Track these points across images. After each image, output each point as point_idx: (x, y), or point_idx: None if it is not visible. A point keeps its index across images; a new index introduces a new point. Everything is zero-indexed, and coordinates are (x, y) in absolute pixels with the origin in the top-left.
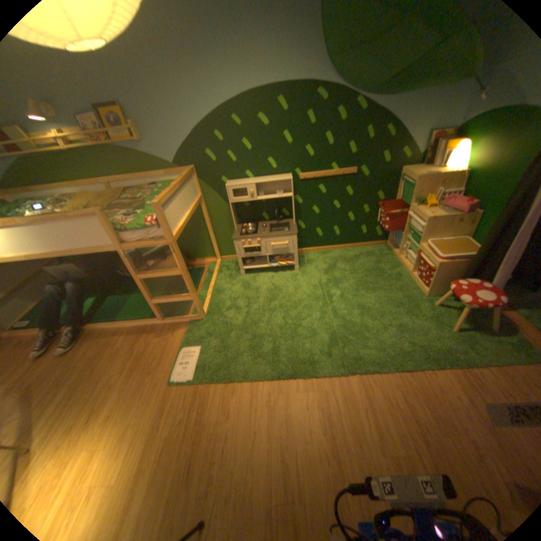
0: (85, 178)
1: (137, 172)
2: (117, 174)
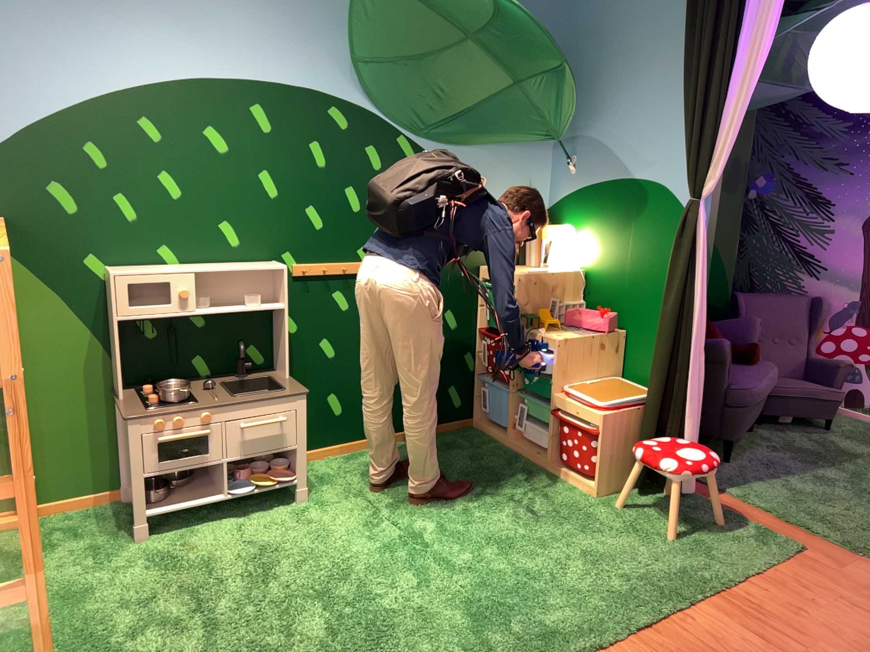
0: None
1: None
2: None
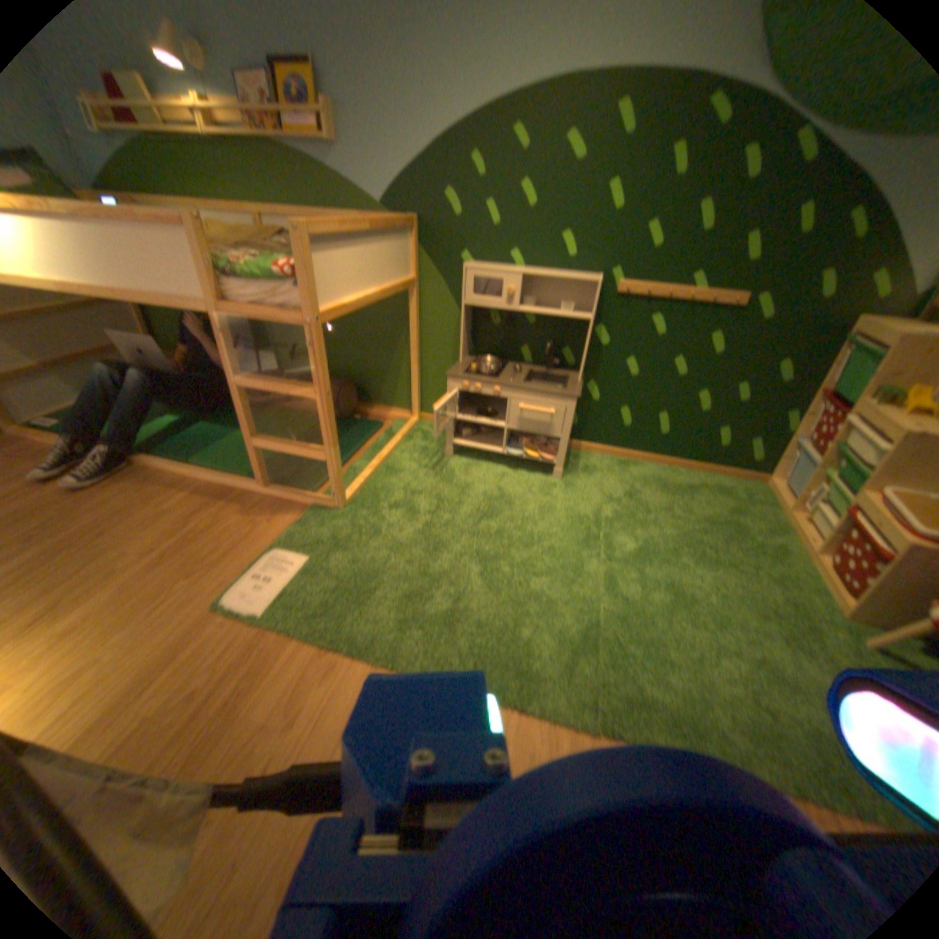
0: (224, 198)
1: (312, 204)
2: (278, 202)
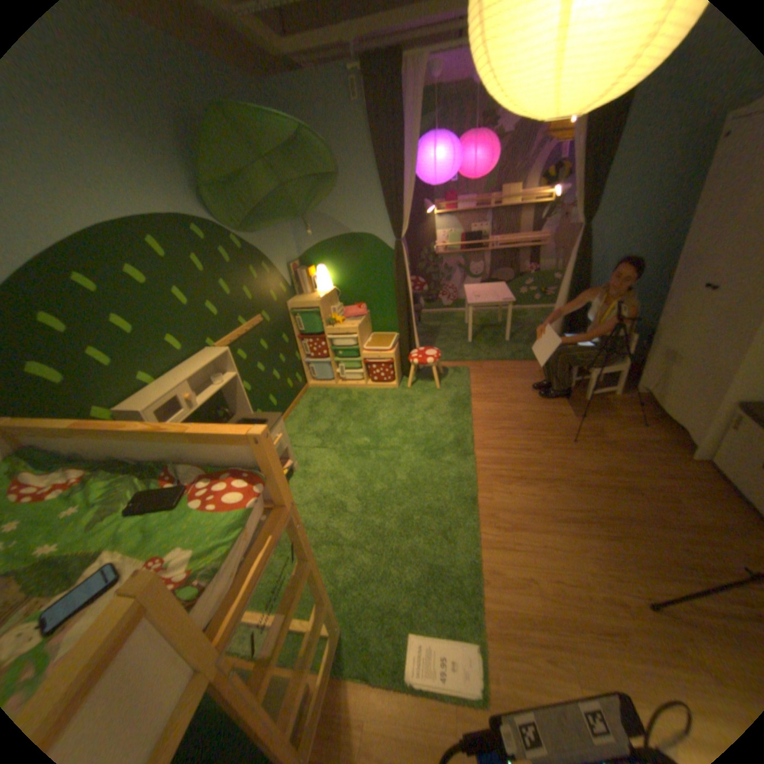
0: None
1: None
2: None
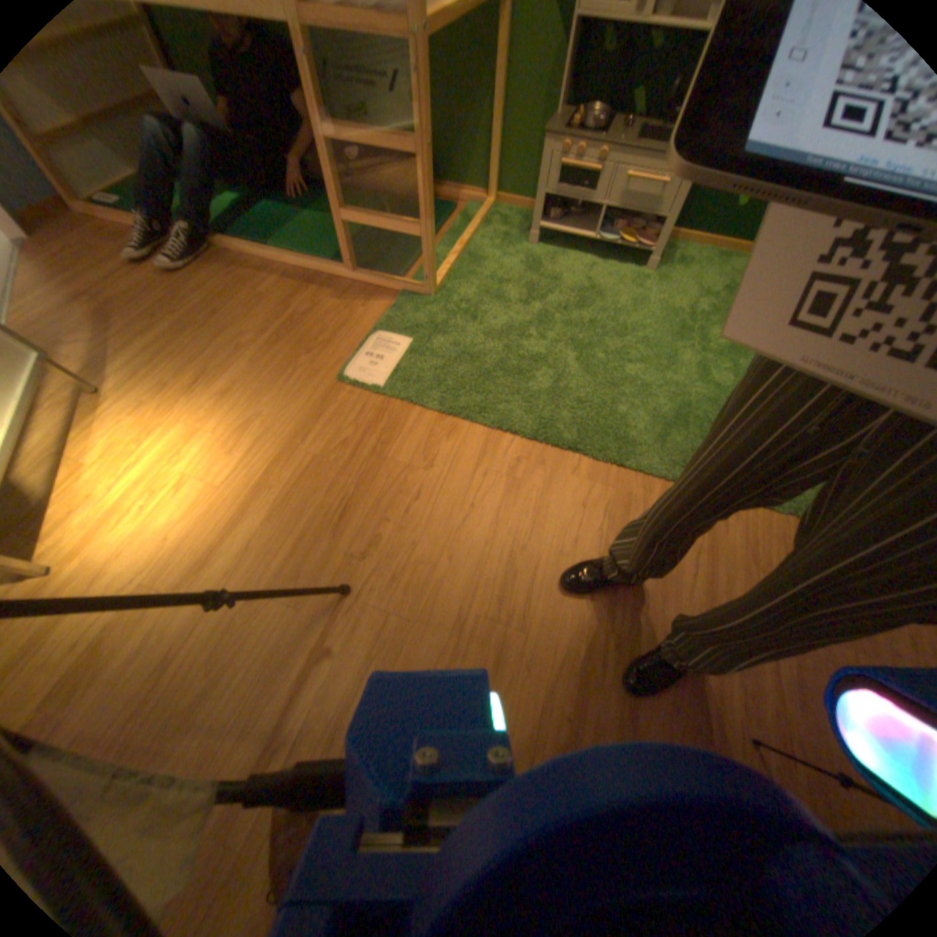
0: None
1: None
2: None
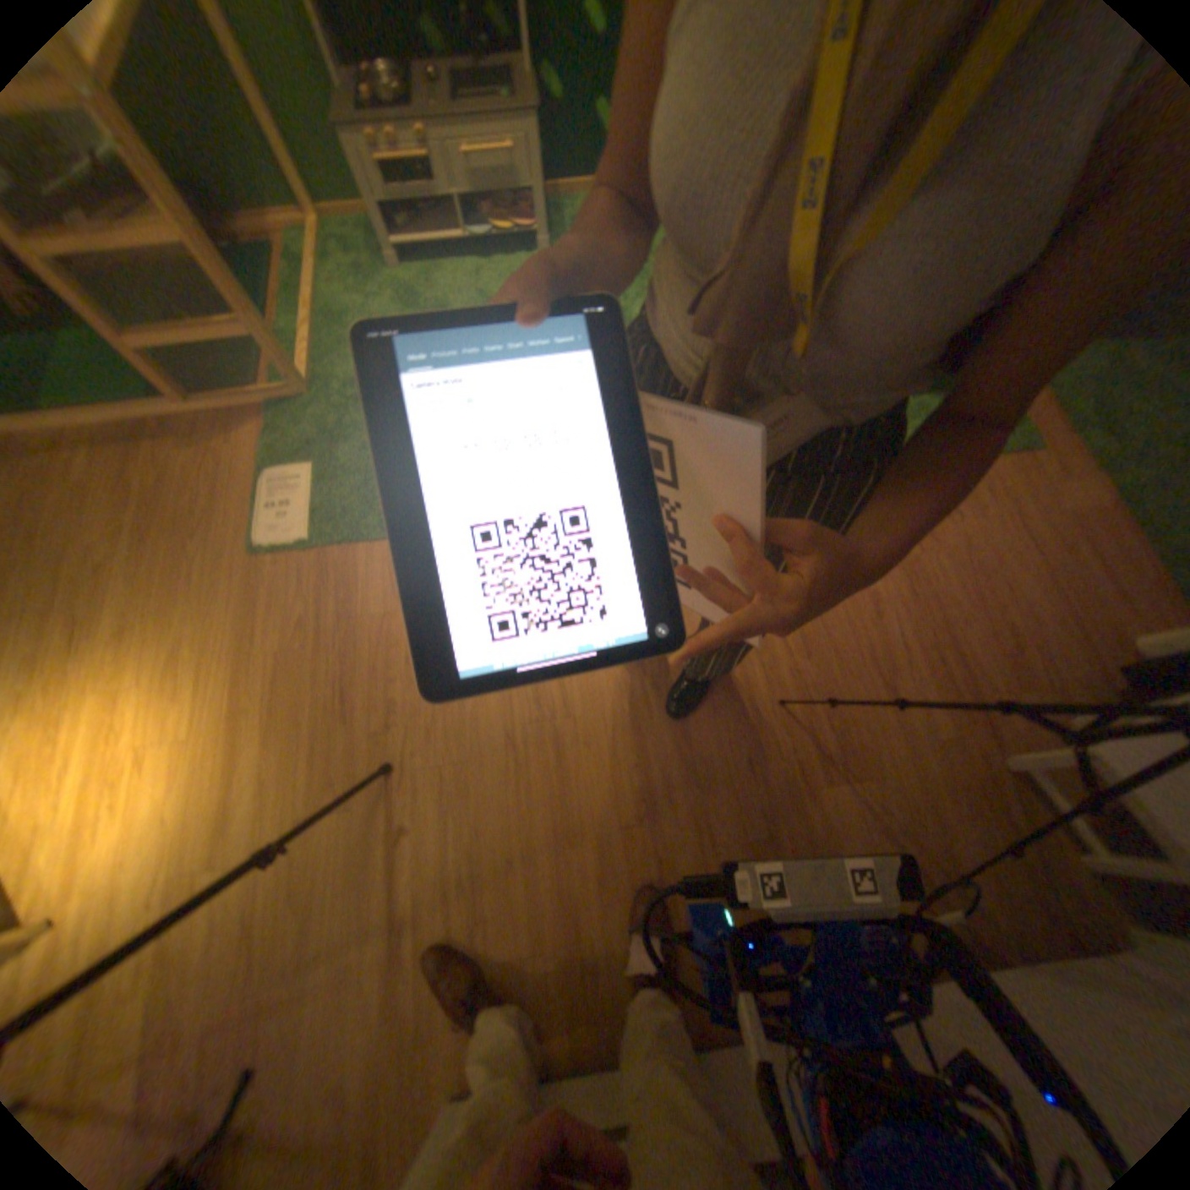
0: None
1: None
2: None
